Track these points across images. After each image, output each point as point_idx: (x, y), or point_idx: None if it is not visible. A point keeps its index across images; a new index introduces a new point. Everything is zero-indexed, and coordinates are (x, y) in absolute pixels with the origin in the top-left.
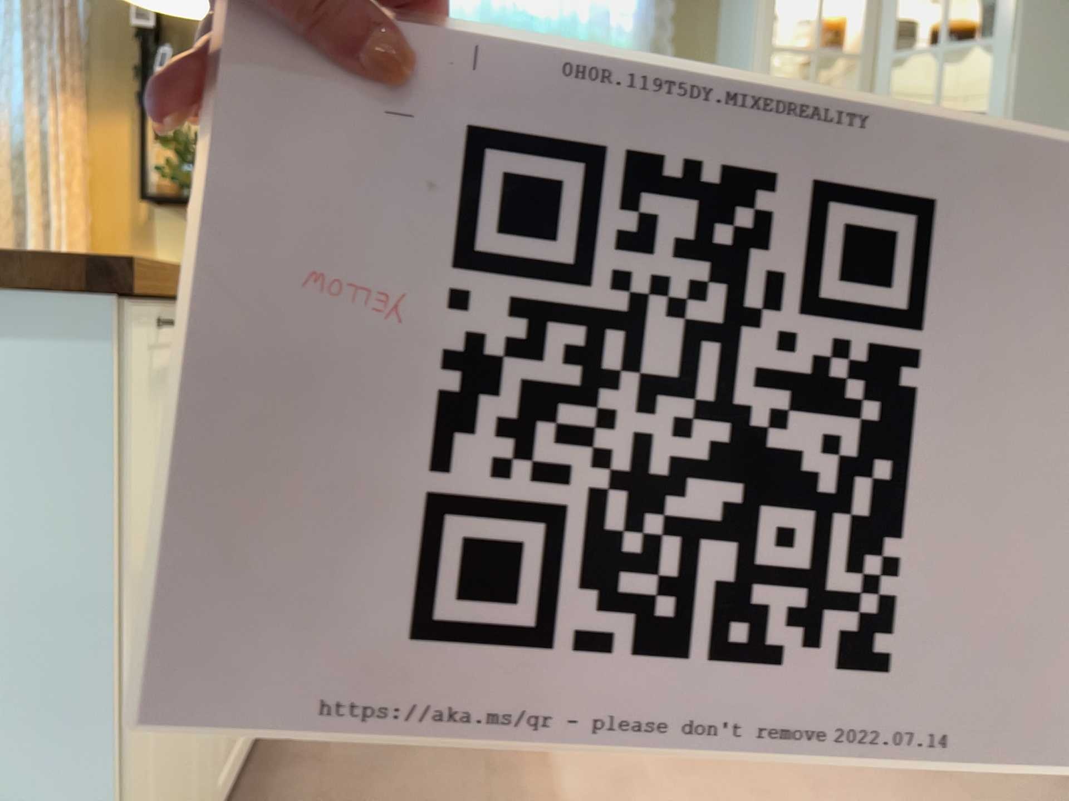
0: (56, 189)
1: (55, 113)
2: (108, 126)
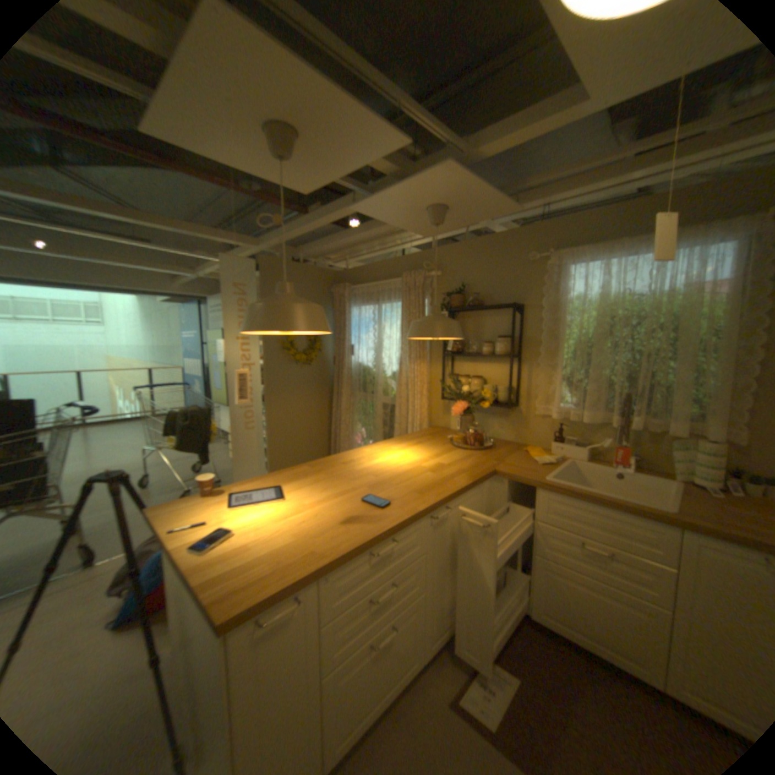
0: (415, 395)
1: (415, 367)
2: (435, 367)
